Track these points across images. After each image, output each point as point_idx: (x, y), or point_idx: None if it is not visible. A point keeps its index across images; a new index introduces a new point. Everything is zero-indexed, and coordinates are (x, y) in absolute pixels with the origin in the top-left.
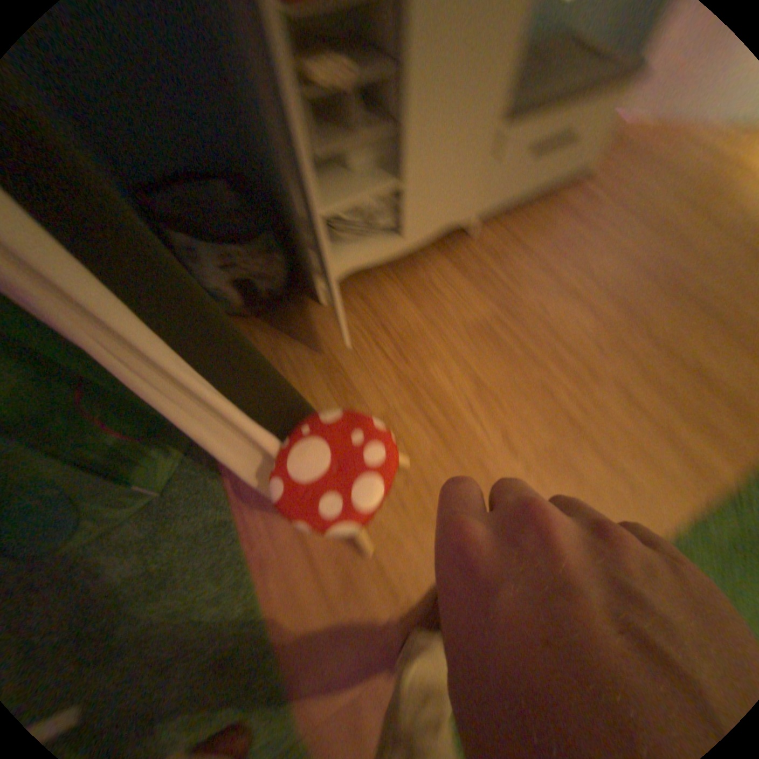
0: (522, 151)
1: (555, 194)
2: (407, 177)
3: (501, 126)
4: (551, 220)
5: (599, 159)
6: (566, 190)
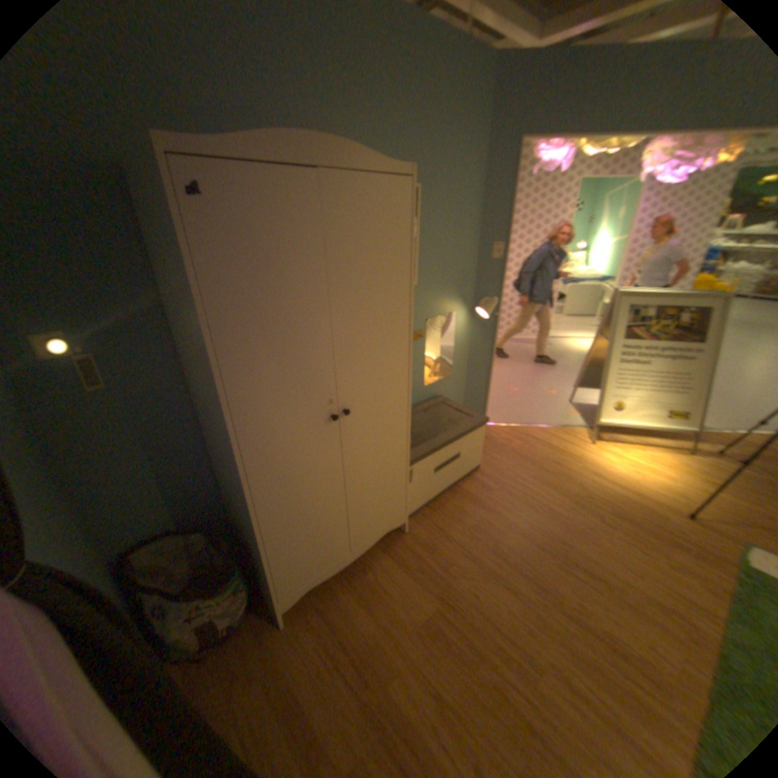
0: (429, 474)
1: (461, 490)
2: (350, 516)
3: (410, 469)
4: (463, 512)
5: (483, 459)
6: (467, 485)
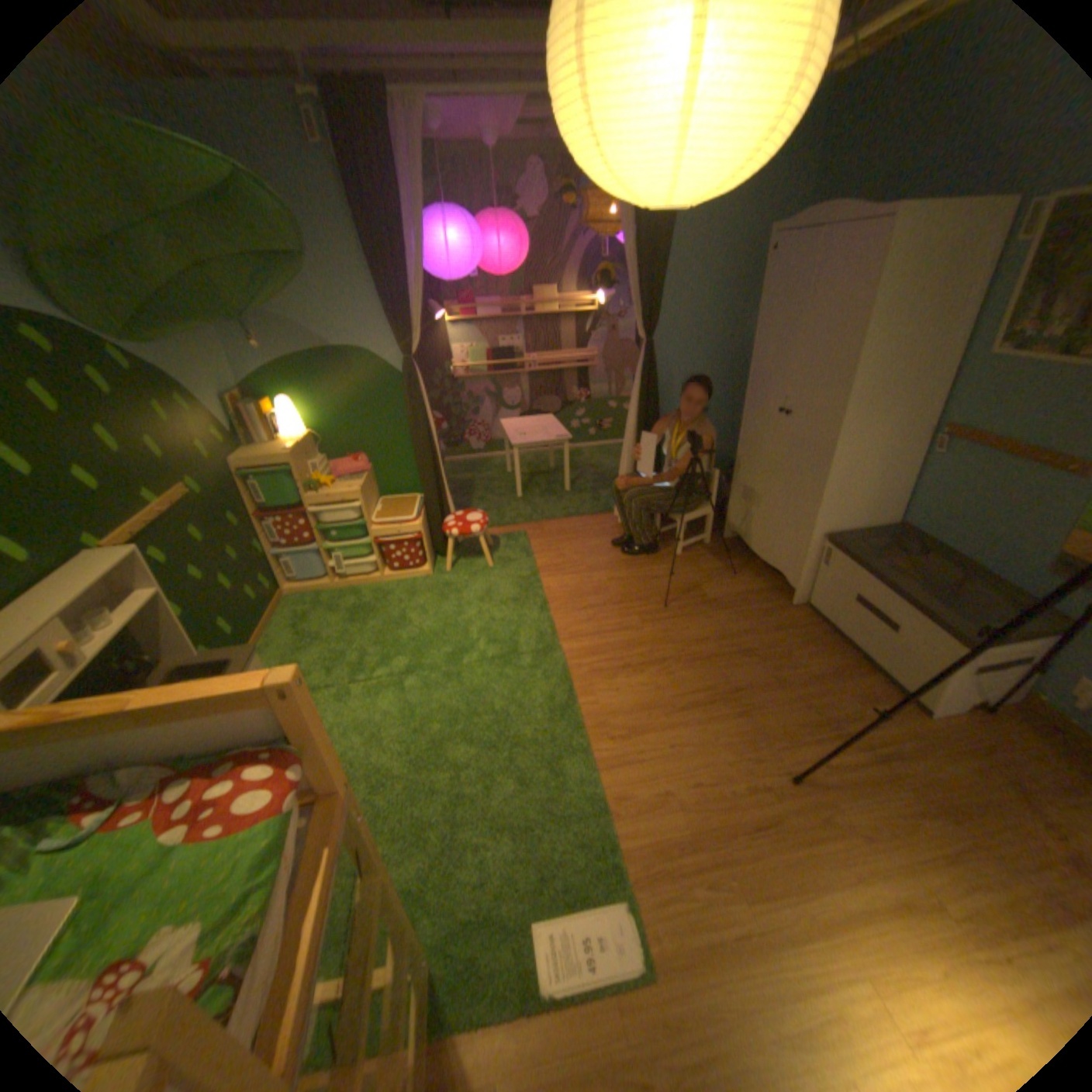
0: (846, 592)
1: (864, 675)
2: (771, 517)
3: (826, 548)
4: (815, 658)
5: (960, 743)
6: (875, 687)
